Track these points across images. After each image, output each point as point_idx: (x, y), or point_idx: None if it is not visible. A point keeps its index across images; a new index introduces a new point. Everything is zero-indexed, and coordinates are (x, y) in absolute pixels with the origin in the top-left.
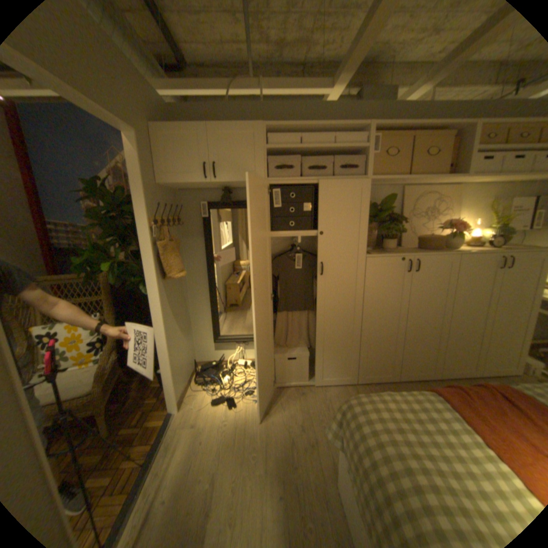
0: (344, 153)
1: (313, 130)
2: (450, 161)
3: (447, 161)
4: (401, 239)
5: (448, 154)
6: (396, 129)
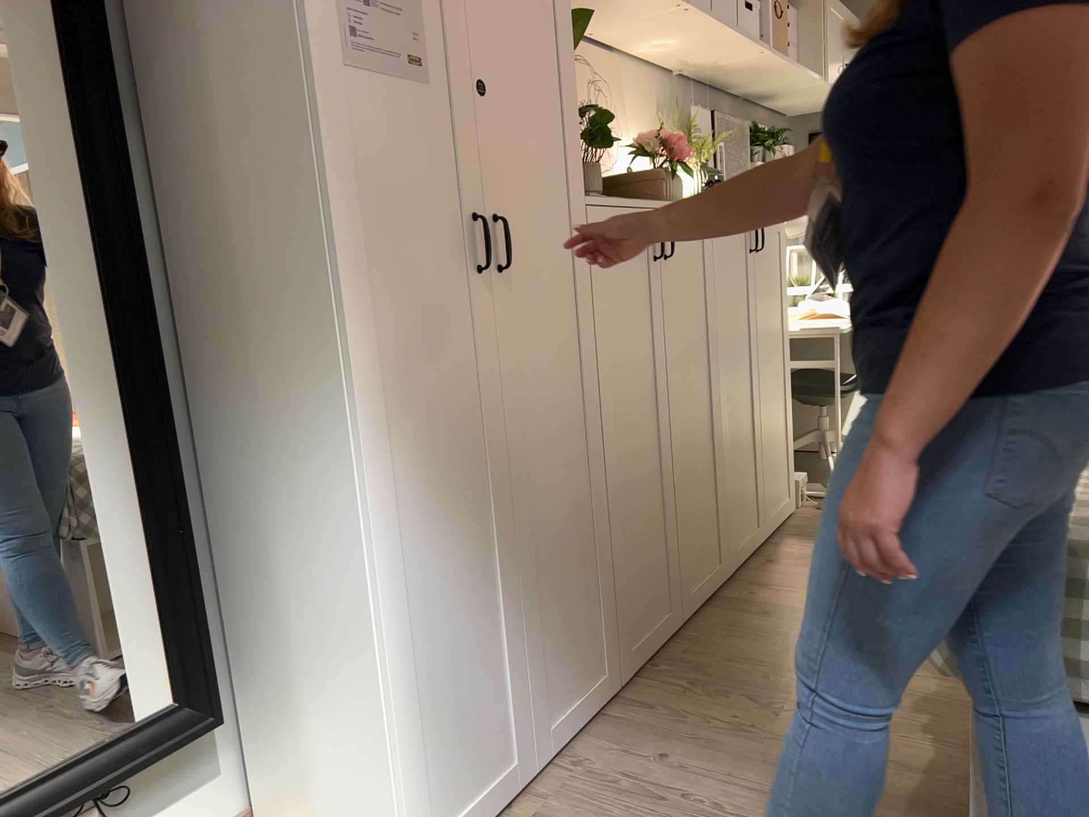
0: None
1: None
2: None
3: None
4: None
5: None
6: None
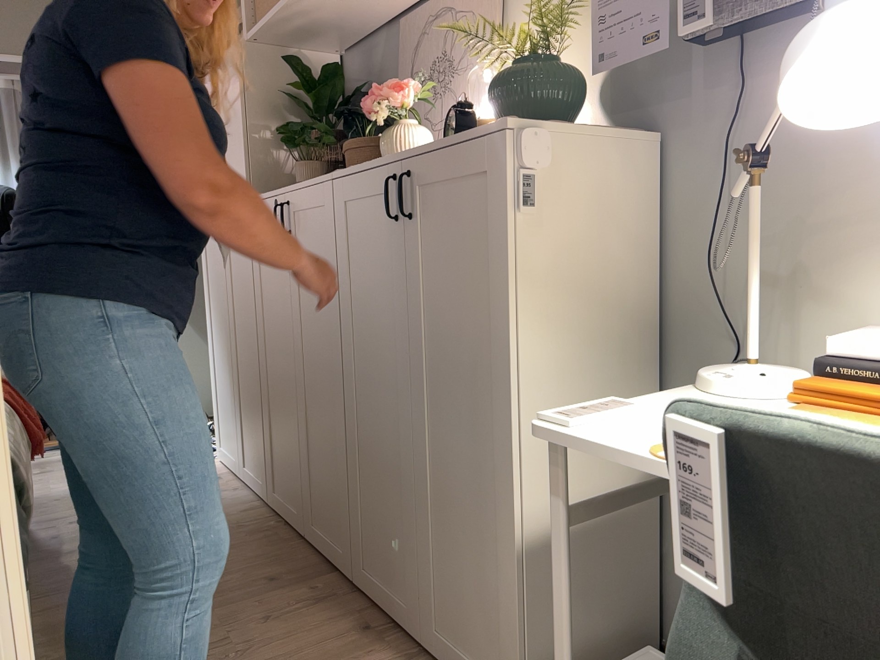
0: None
1: None
2: None
3: None
4: None
5: None
6: None
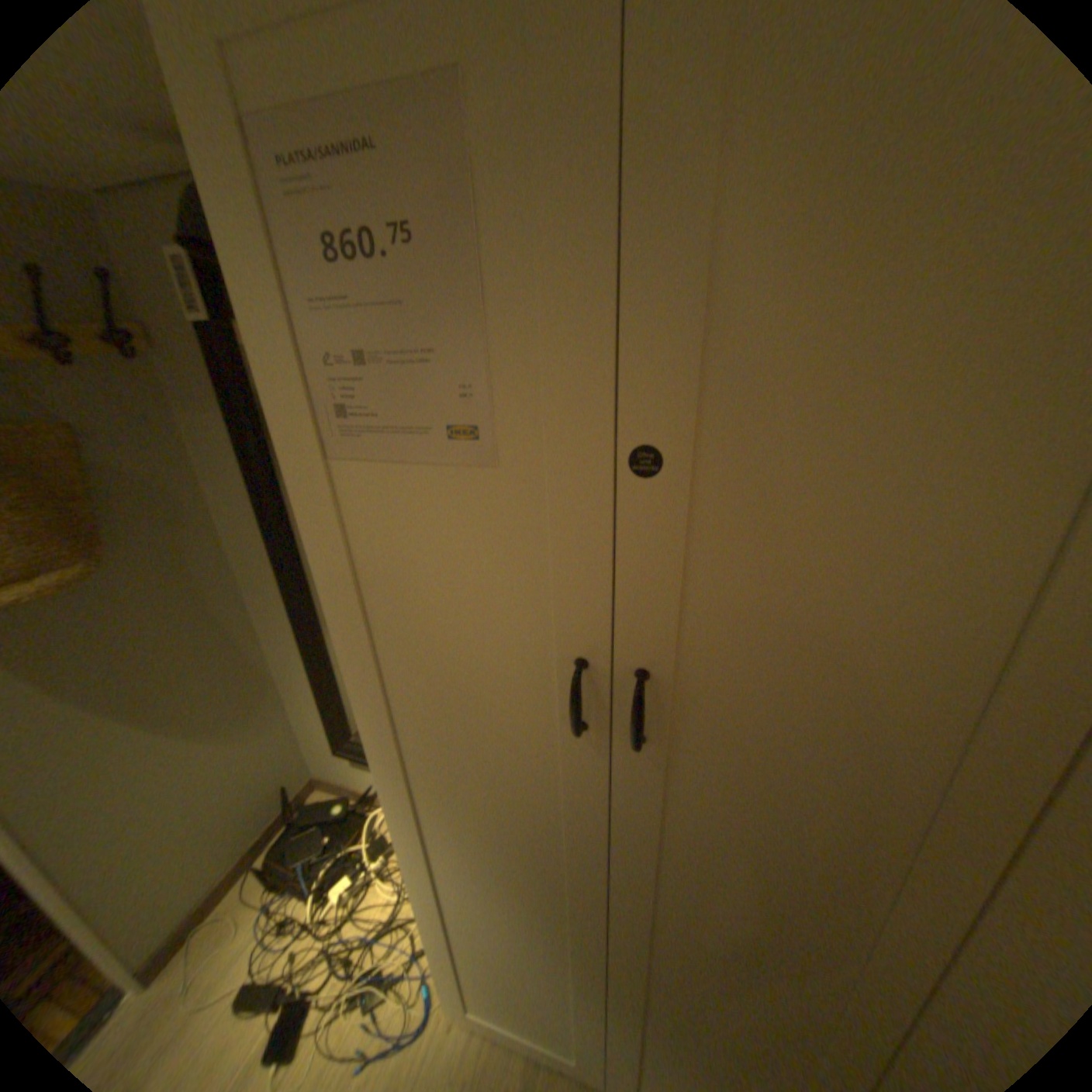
0: None
1: None
2: None
3: None
4: None
5: None
6: None
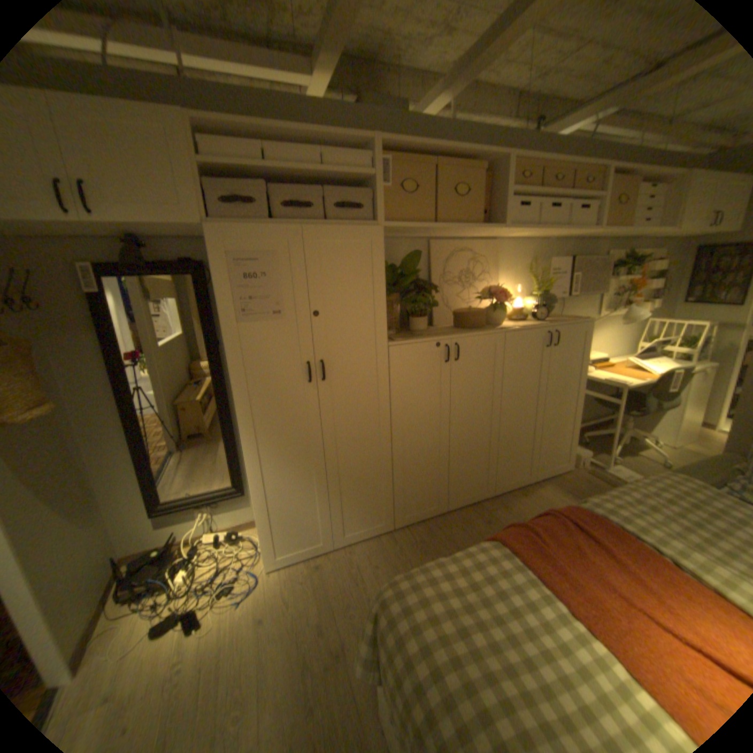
0: (340, 183)
1: (284, 139)
2: (482, 205)
3: (479, 205)
4: (432, 315)
5: (480, 196)
6: (411, 152)
